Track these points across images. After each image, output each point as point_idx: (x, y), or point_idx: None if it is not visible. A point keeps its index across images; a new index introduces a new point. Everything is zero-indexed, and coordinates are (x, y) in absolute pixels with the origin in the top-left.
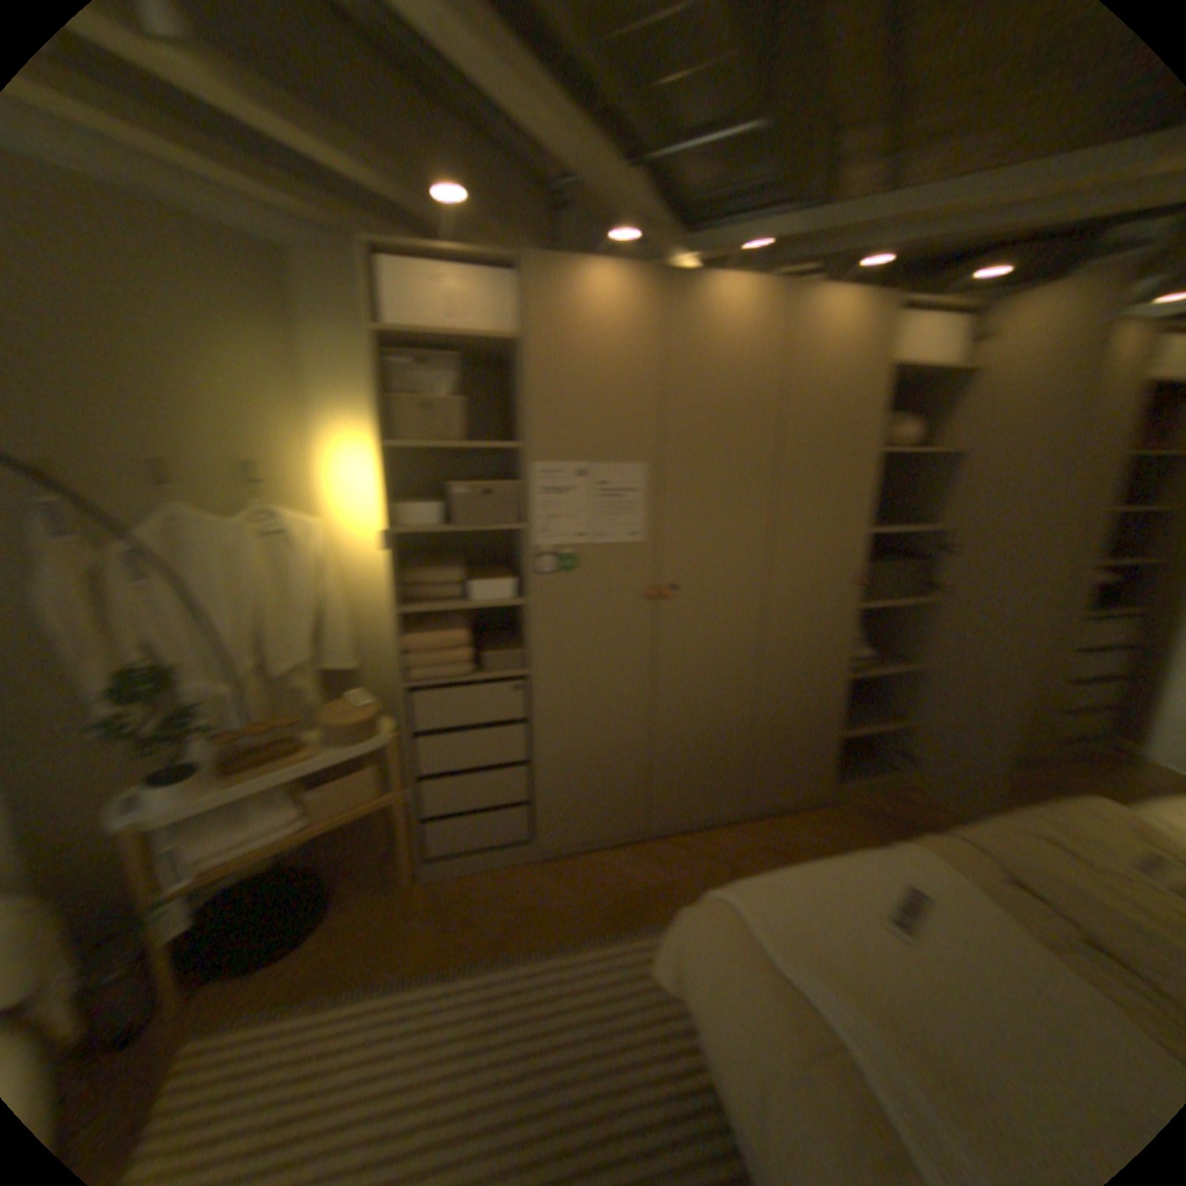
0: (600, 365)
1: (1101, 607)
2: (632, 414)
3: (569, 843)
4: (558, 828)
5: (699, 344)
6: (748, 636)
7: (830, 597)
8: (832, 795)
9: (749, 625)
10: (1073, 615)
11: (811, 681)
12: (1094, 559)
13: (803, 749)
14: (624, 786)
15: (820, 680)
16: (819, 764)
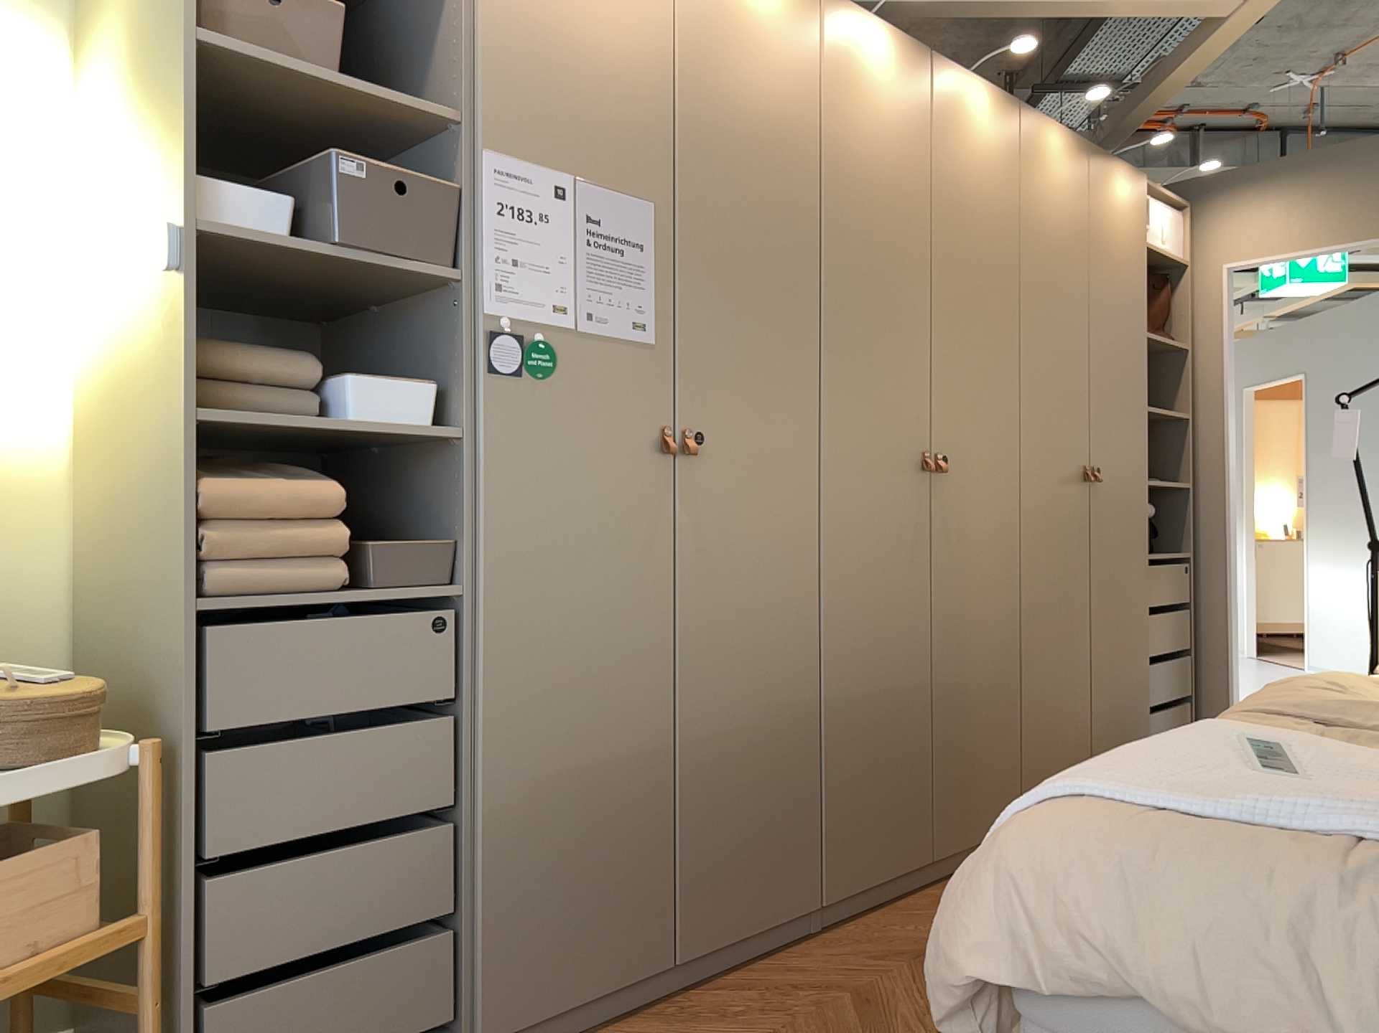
0: (582, 12)
1: (1150, 546)
2: (628, 110)
3: (529, 1018)
4: (506, 979)
5: (714, 30)
6: (801, 541)
7: (897, 483)
8: (929, 857)
9: (801, 520)
10: (1136, 547)
11: (886, 633)
12: (1141, 468)
13: (887, 764)
14: (629, 860)
15: (897, 631)
16: (909, 795)
